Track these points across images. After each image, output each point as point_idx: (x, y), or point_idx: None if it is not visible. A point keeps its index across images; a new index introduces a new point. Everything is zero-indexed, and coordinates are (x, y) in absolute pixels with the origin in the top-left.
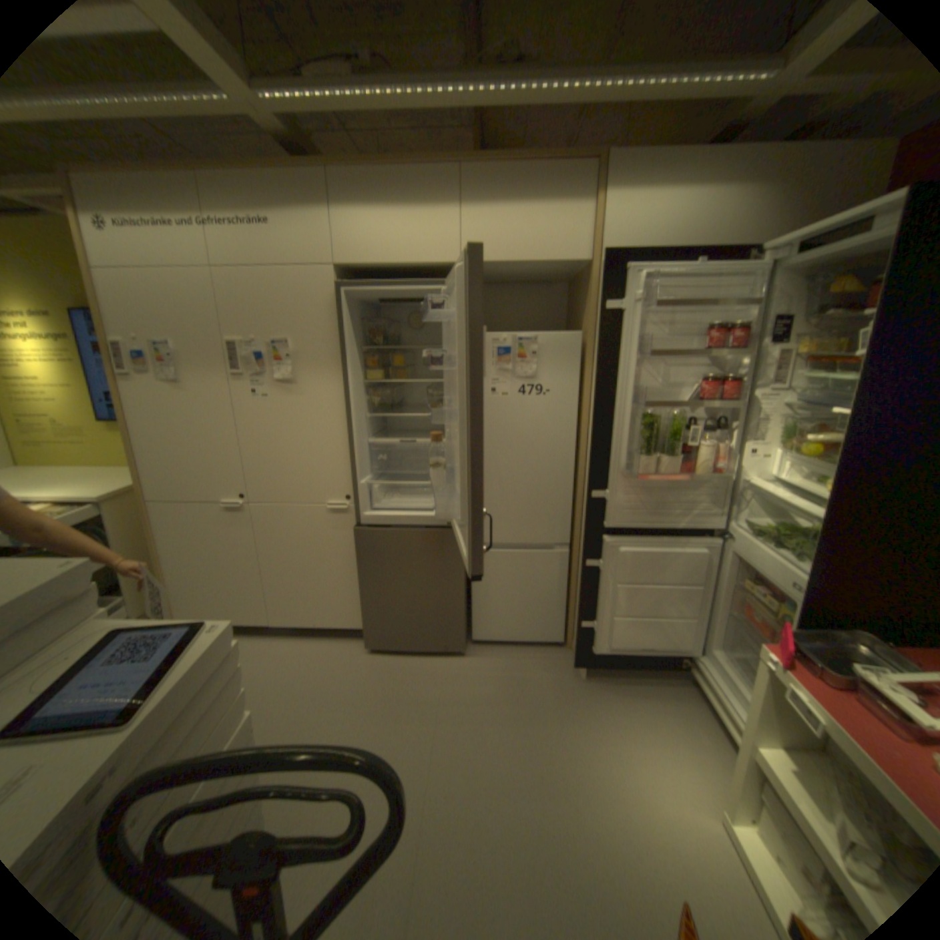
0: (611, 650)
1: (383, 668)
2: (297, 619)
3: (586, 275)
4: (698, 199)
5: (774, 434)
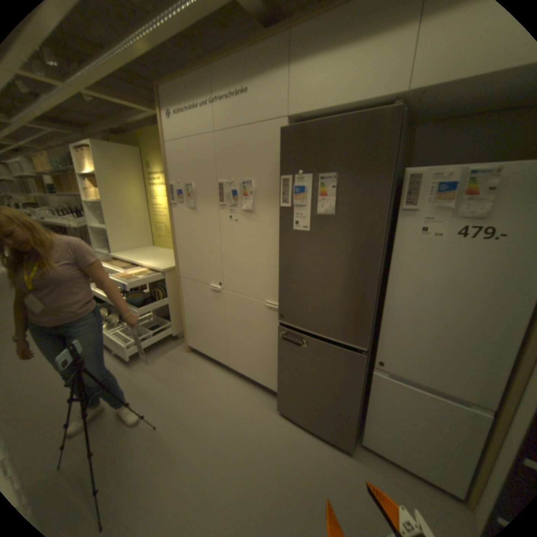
0: None
1: (285, 433)
2: (243, 368)
3: None
4: None
5: None
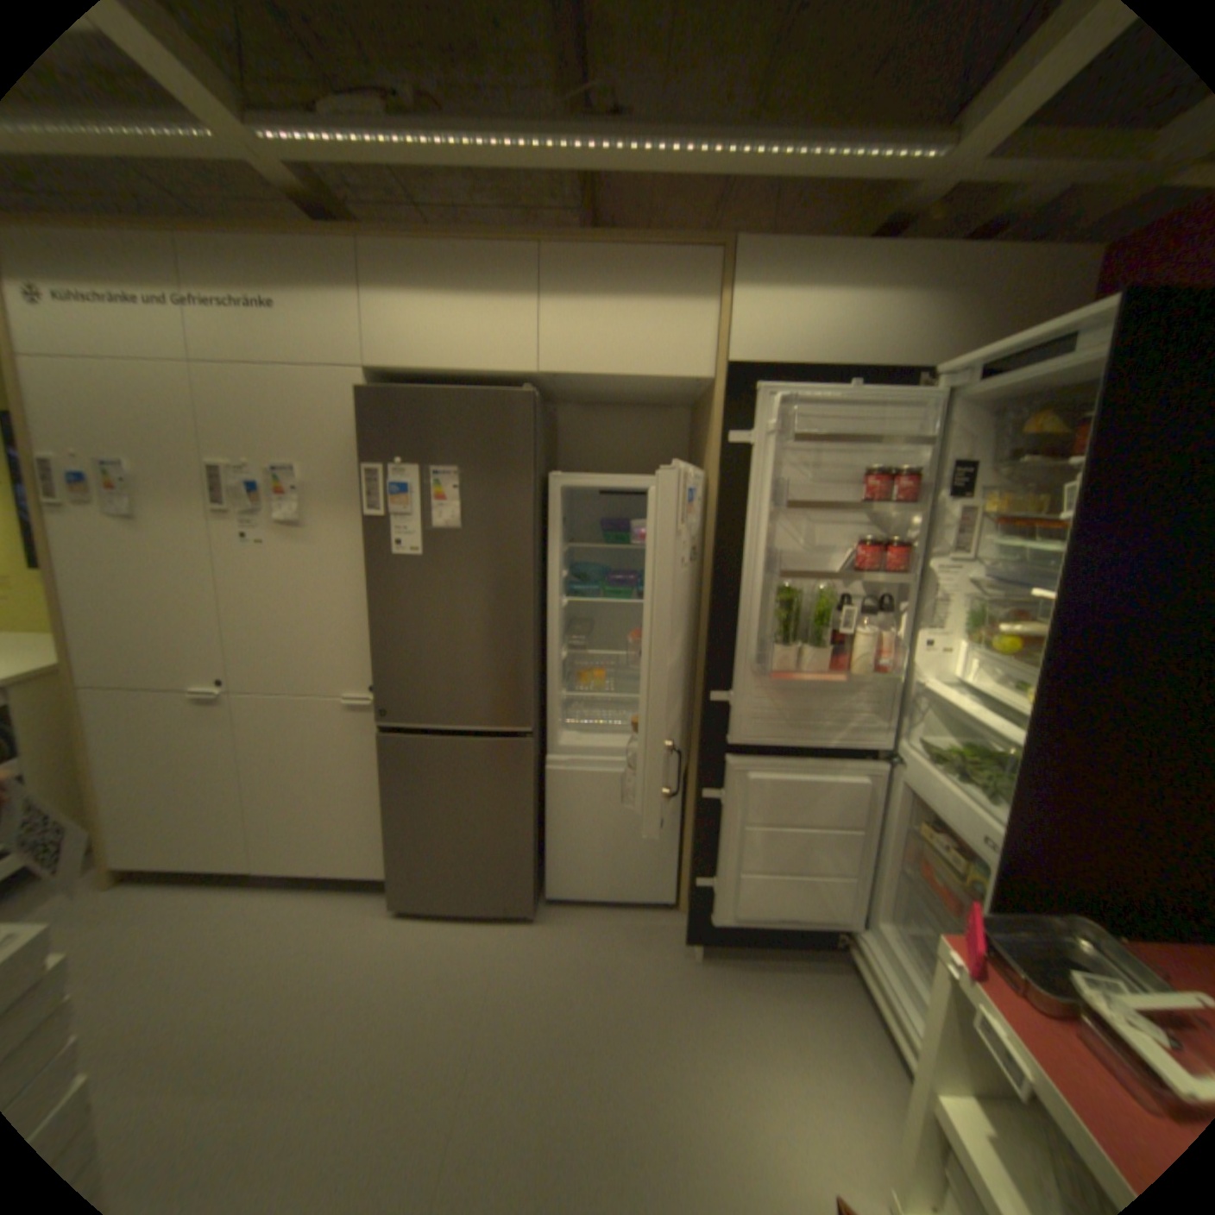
0: (737, 920)
1: (409, 941)
2: (291, 863)
3: (708, 397)
4: (853, 306)
5: (957, 620)
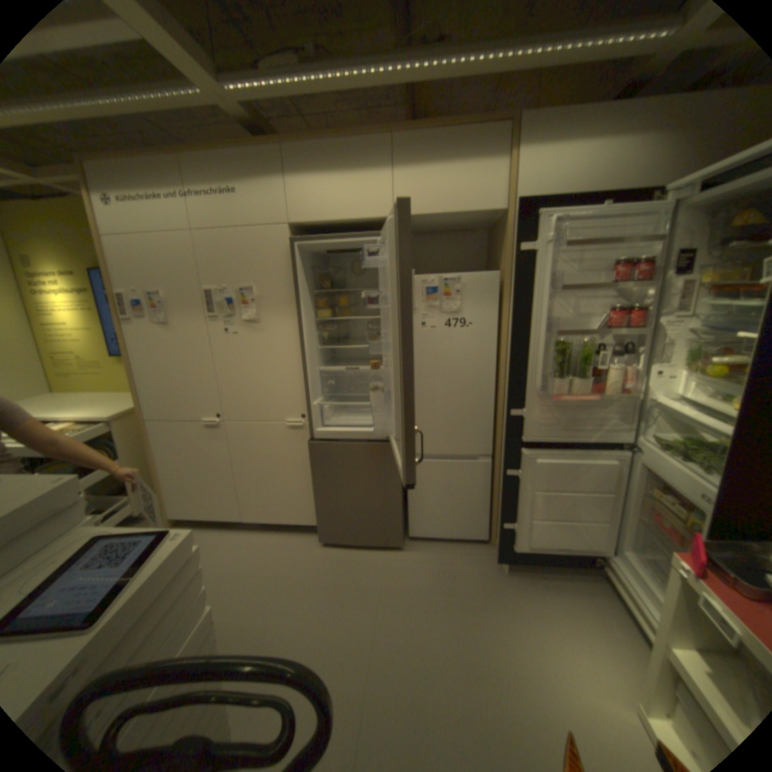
0: (531, 549)
1: (334, 559)
2: (264, 516)
3: (502, 222)
4: (603, 150)
5: (680, 357)
